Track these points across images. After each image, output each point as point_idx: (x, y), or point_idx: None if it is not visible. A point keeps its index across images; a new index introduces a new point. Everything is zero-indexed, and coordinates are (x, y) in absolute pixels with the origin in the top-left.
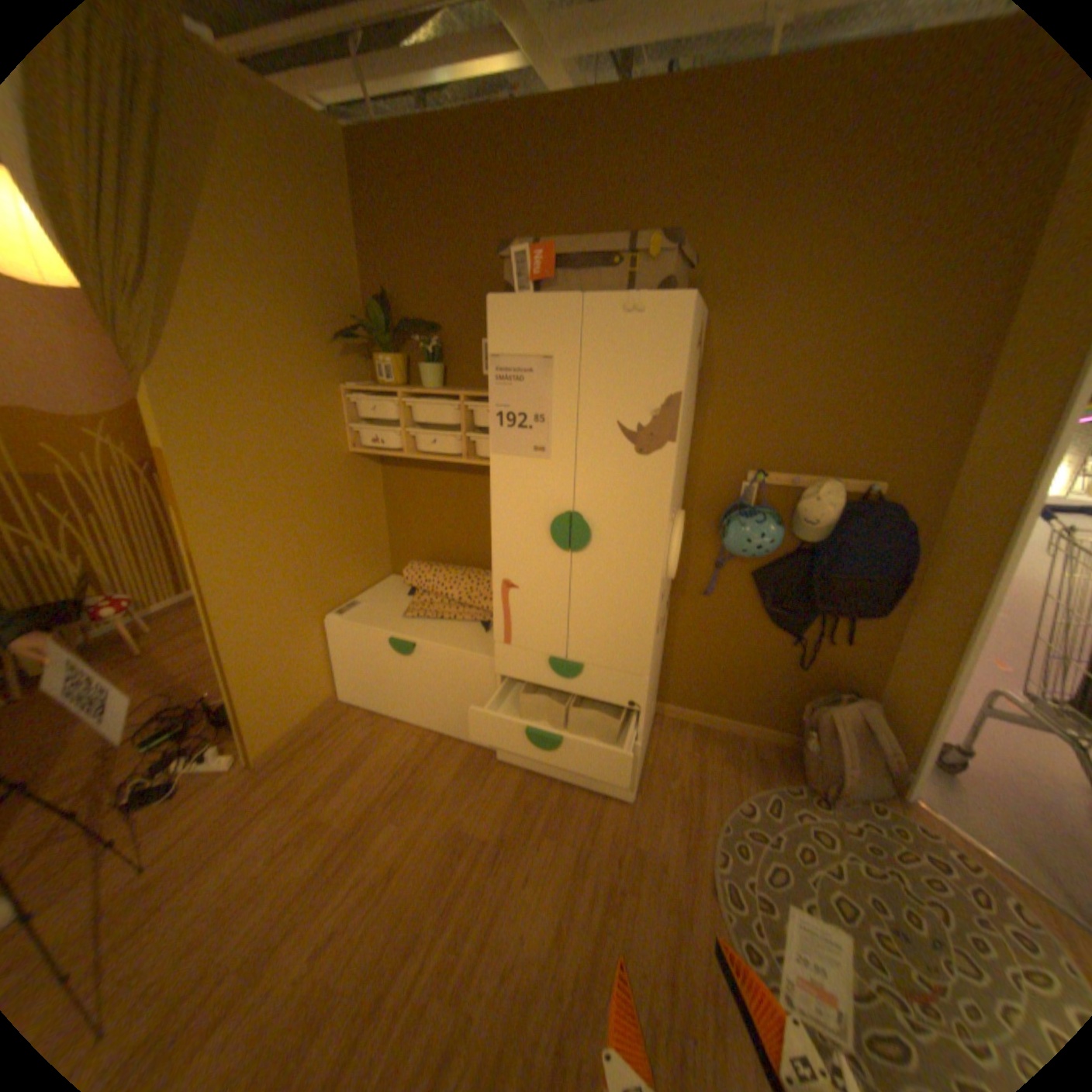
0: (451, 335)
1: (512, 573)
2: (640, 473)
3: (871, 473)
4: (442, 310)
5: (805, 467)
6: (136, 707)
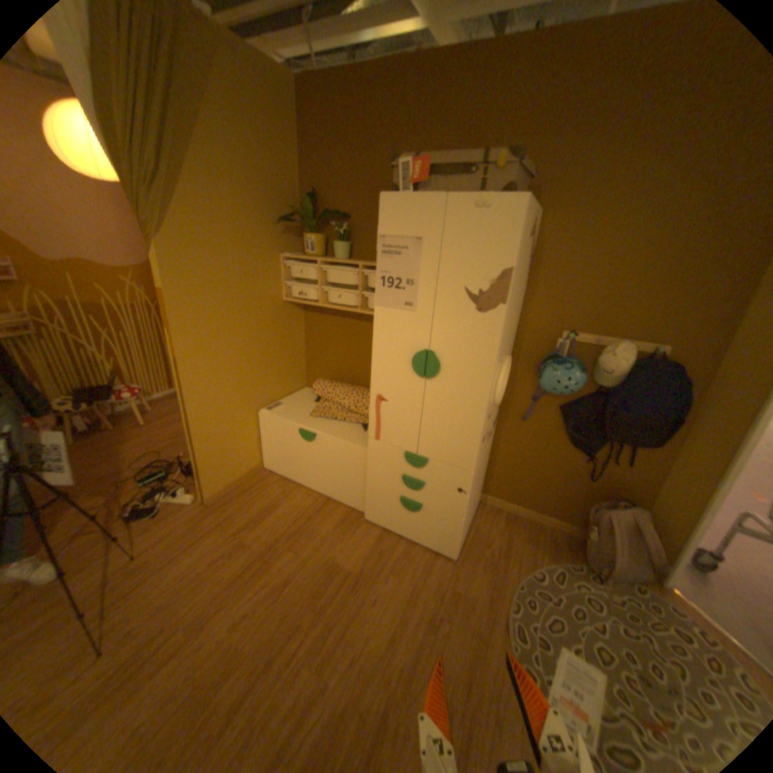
0: (357, 222)
1: (383, 390)
2: (478, 325)
3: (659, 338)
4: (352, 204)
5: (607, 330)
6: (139, 457)
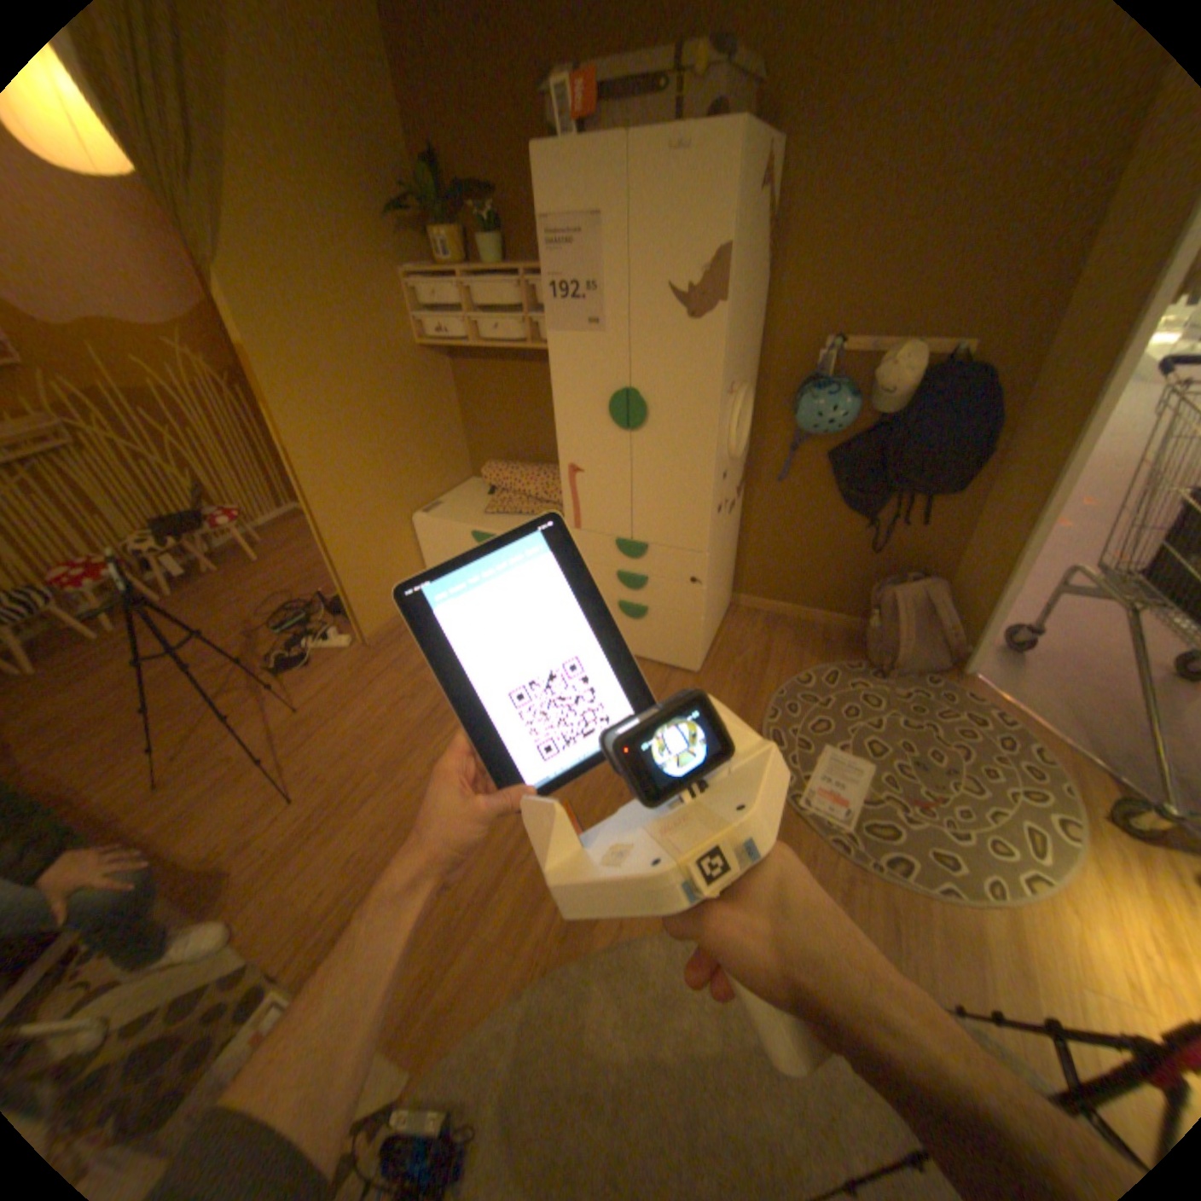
0: (506, 197)
1: (576, 457)
2: (692, 341)
3: (960, 329)
4: (494, 165)
5: (888, 328)
6: (264, 601)
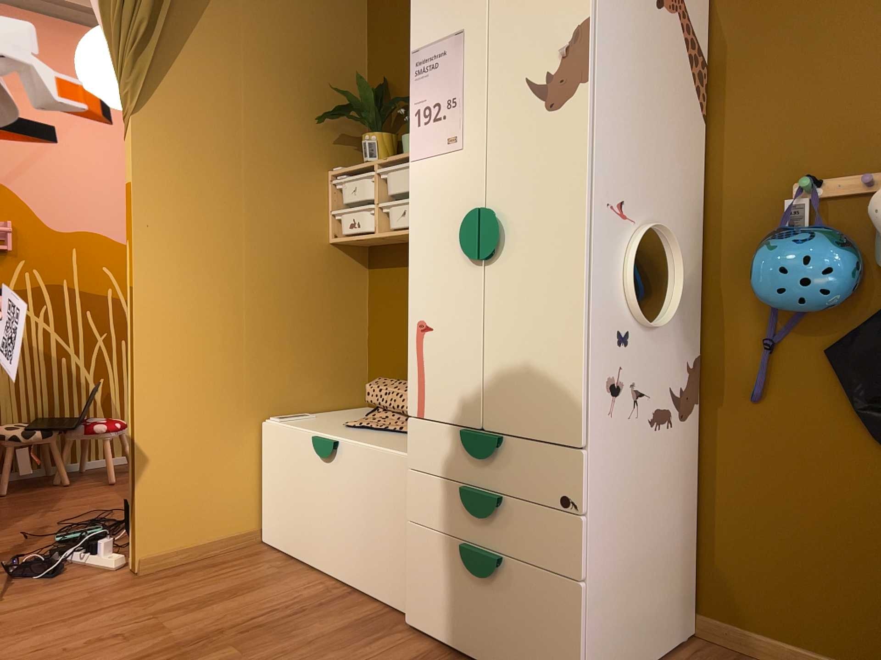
0: None
1: (426, 307)
2: (554, 132)
3: None
4: None
5: None
6: (82, 513)
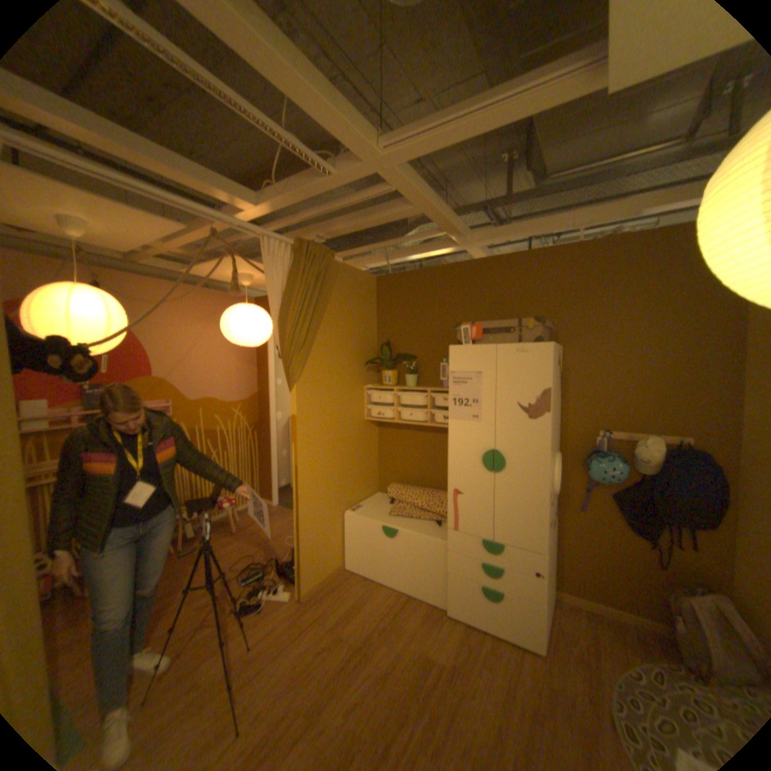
0: (422, 360)
1: (459, 484)
2: (532, 429)
3: (681, 432)
4: (418, 349)
5: (636, 428)
6: (237, 561)
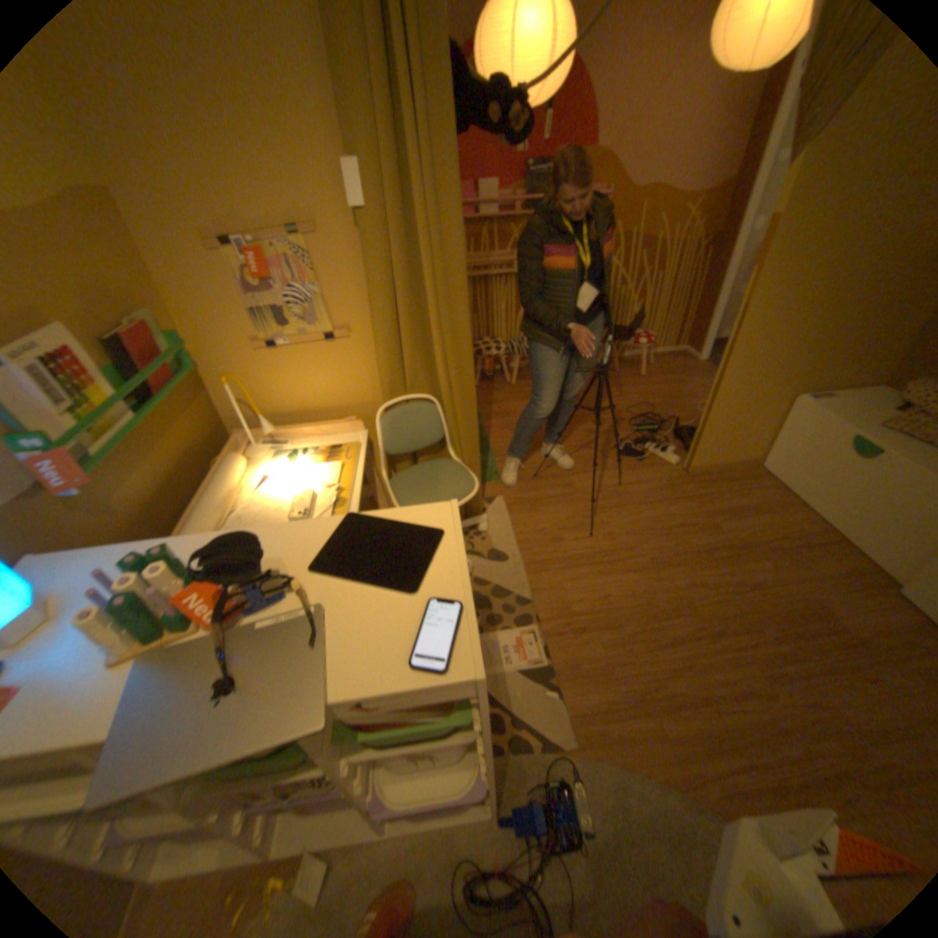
0: None
1: None
2: None
3: None
4: None
5: None
6: (636, 404)
